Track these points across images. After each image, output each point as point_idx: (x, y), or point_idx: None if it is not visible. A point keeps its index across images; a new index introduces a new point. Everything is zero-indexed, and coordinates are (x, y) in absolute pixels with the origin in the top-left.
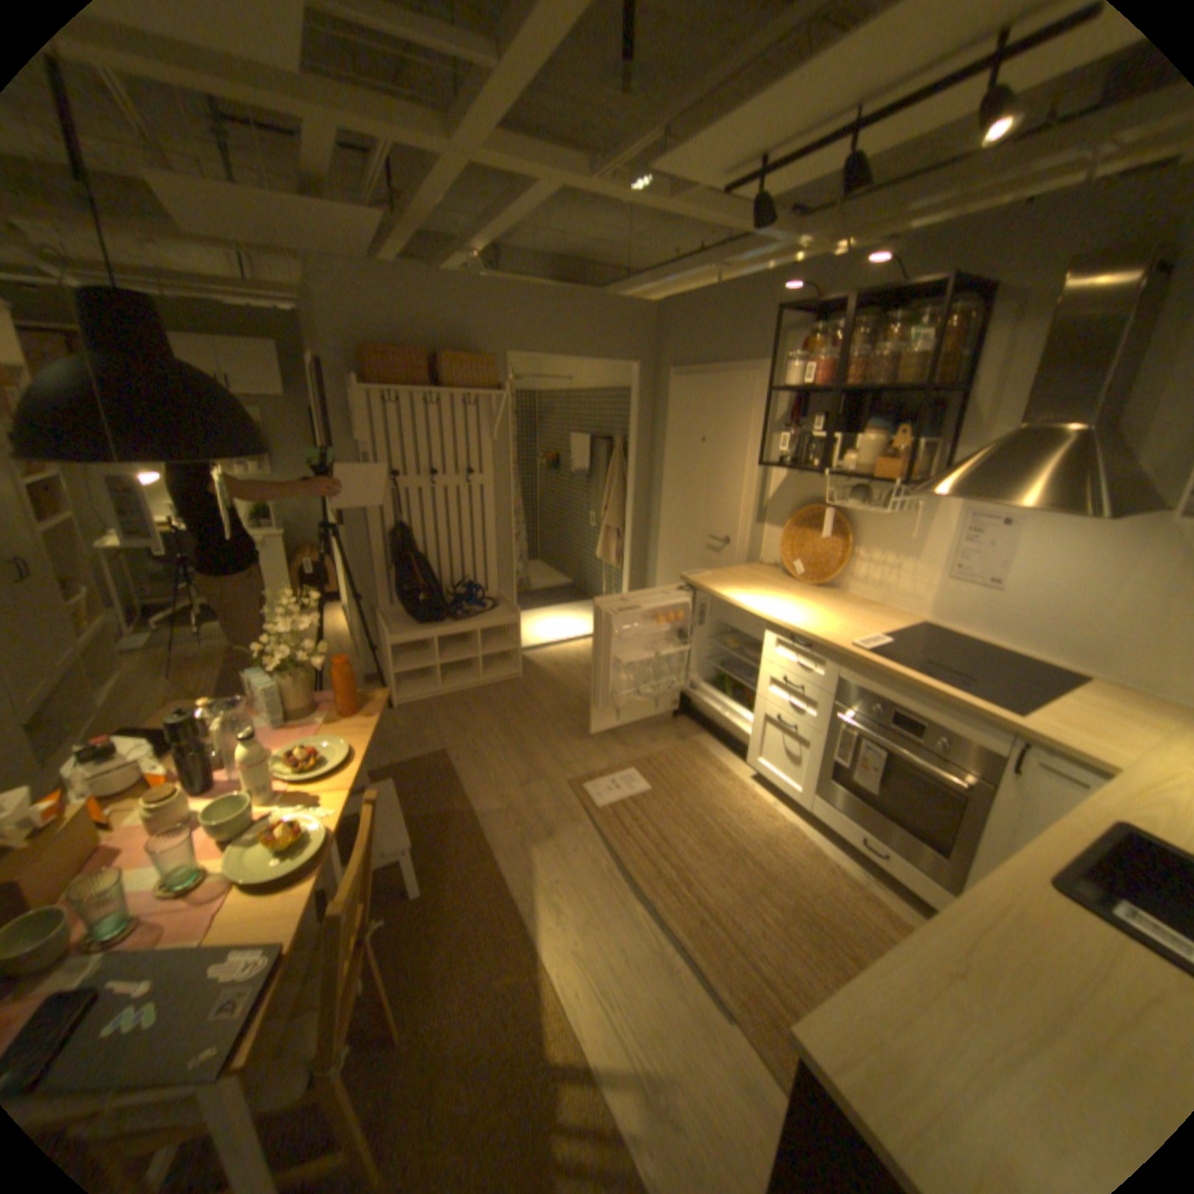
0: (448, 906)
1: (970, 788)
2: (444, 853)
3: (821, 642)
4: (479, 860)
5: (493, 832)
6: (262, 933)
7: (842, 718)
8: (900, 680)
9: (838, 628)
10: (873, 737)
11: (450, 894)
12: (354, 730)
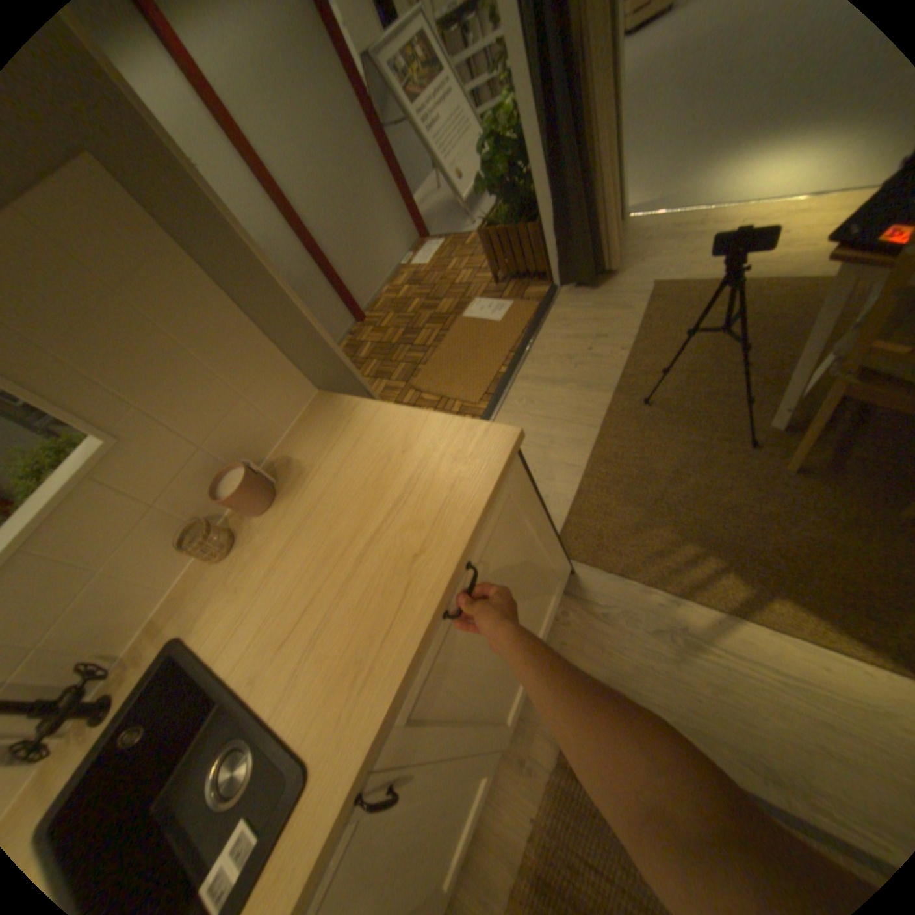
0: None
1: None
2: None
3: None
4: None
5: None
6: None
7: None
8: None
9: None
10: None
11: None
12: None
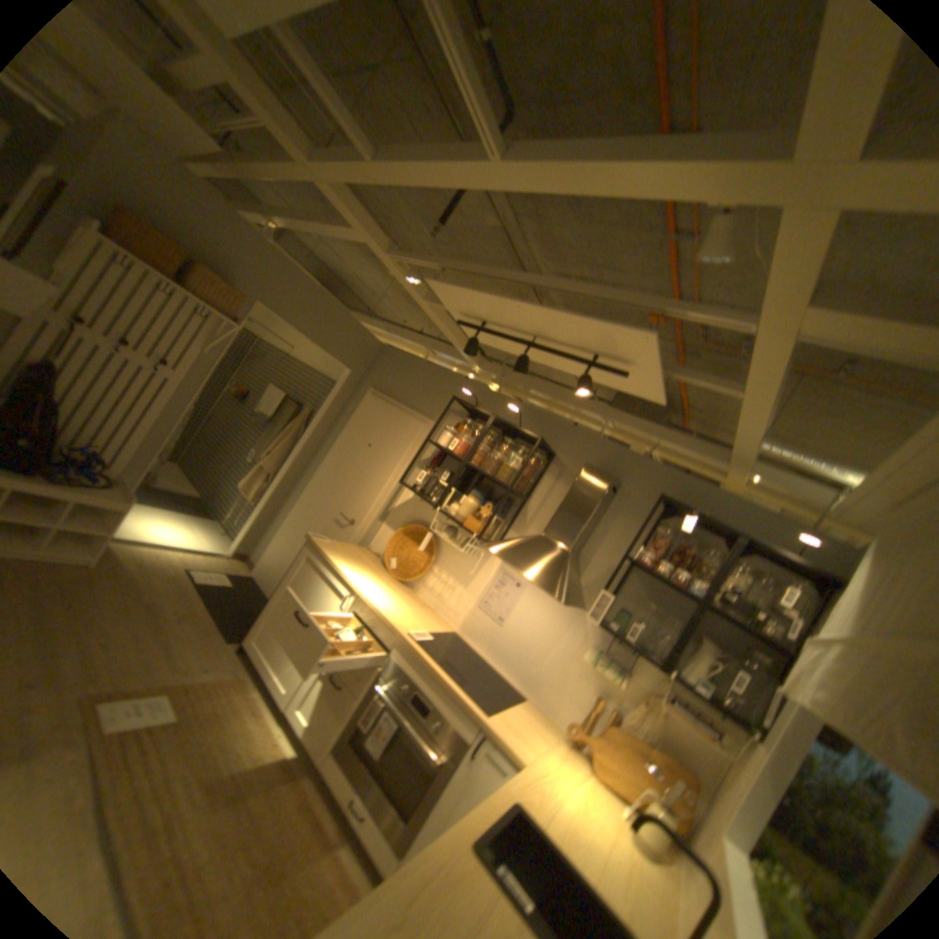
0: None
1: (439, 767)
2: None
3: (387, 626)
4: None
5: None
6: None
7: (377, 691)
8: (427, 672)
9: (402, 619)
10: (392, 712)
11: None
12: None
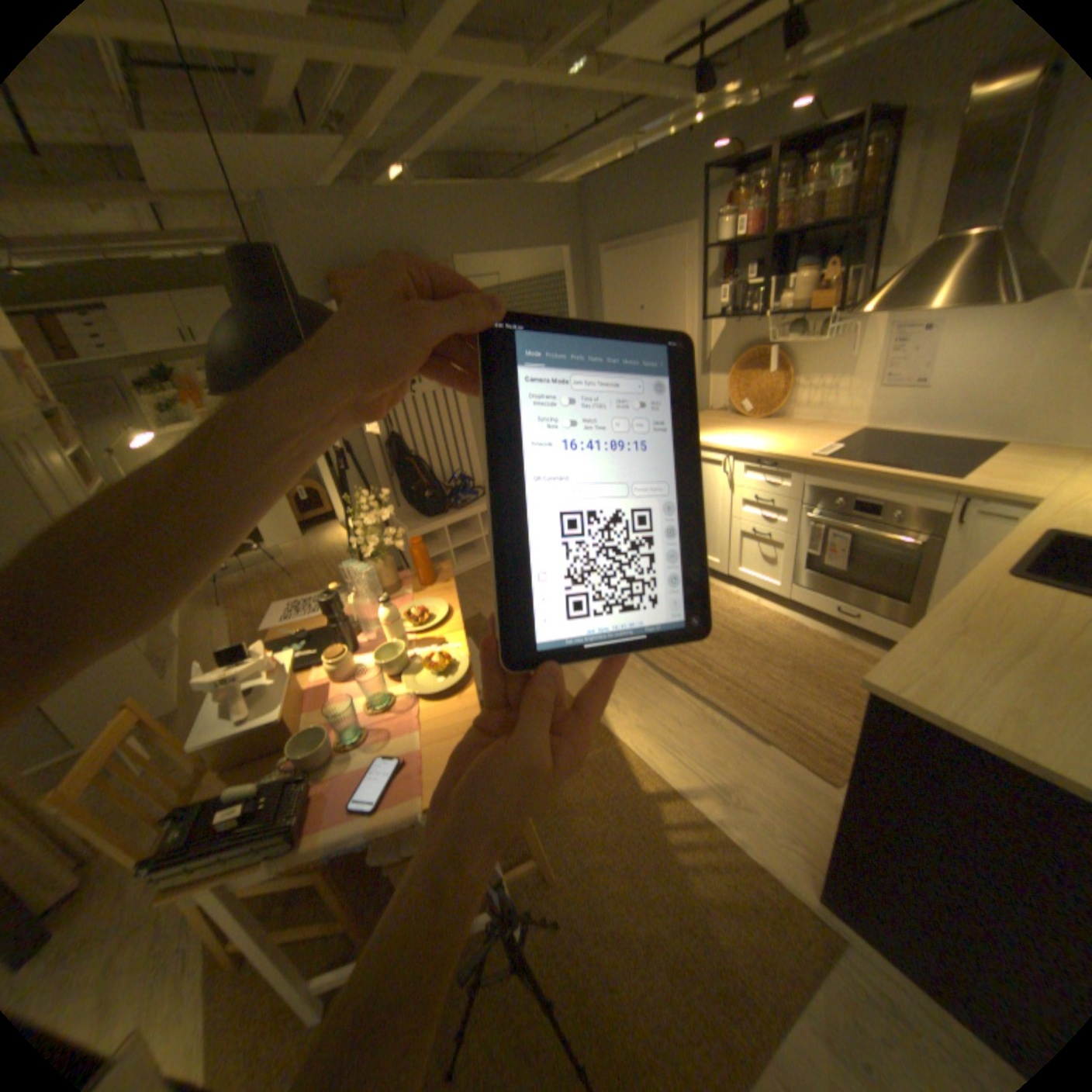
0: None
1: (922, 544)
2: None
3: (784, 458)
4: None
5: None
6: (456, 720)
7: (810, 516)
8: (856, 474)
9: (795, 445)
10: (838, 524)
11: None
12: (439, 592)
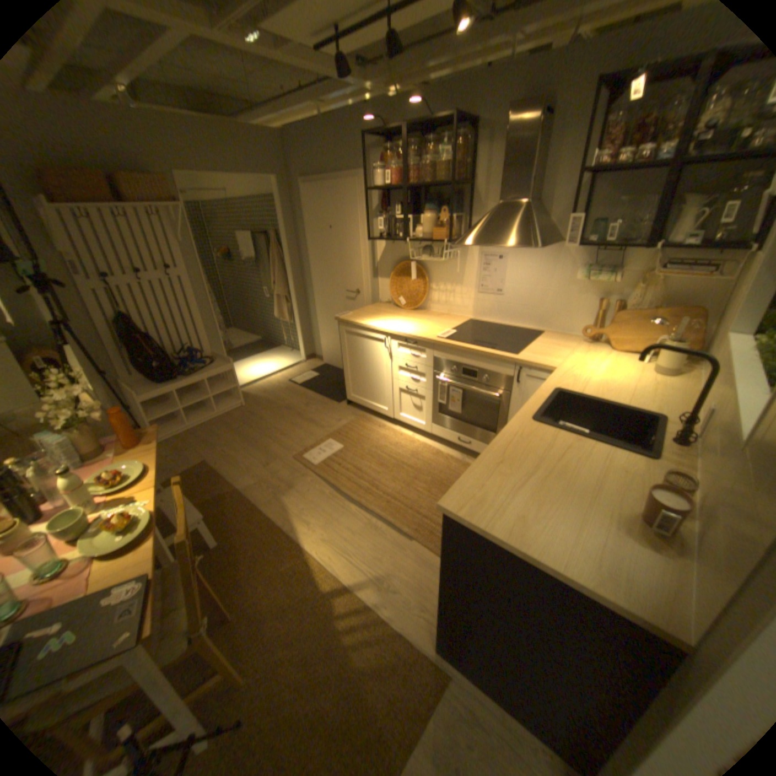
0: (237, 543)
1: (499, 396)
2: (224, 517)
3: (420, 339)
4: (249, 514)
5: (253, 496)
6: (127, 575)
7: (438, 378)
8: (462, 350)
9: (428, 330)
10: (454, 383)
11: (237, 537)
12: (140, 453)
